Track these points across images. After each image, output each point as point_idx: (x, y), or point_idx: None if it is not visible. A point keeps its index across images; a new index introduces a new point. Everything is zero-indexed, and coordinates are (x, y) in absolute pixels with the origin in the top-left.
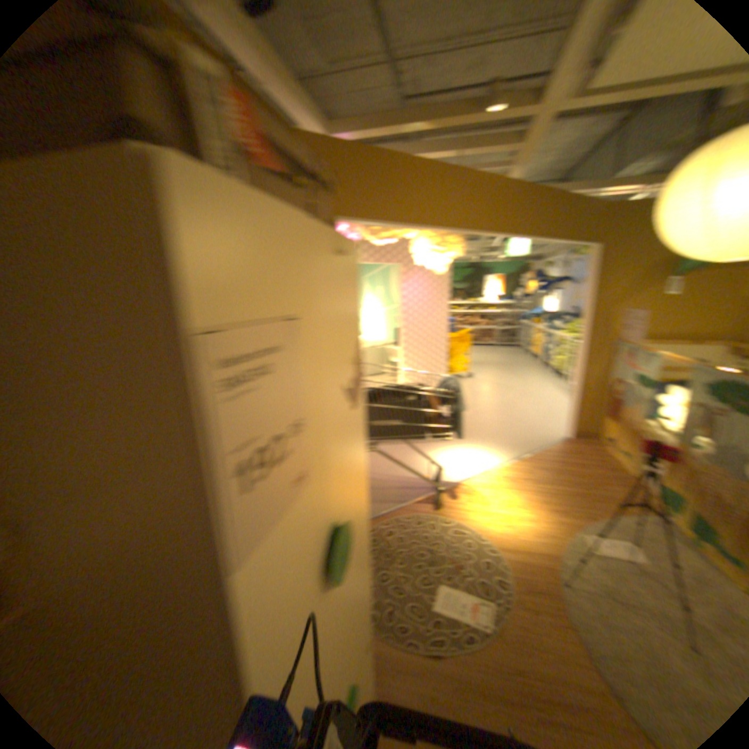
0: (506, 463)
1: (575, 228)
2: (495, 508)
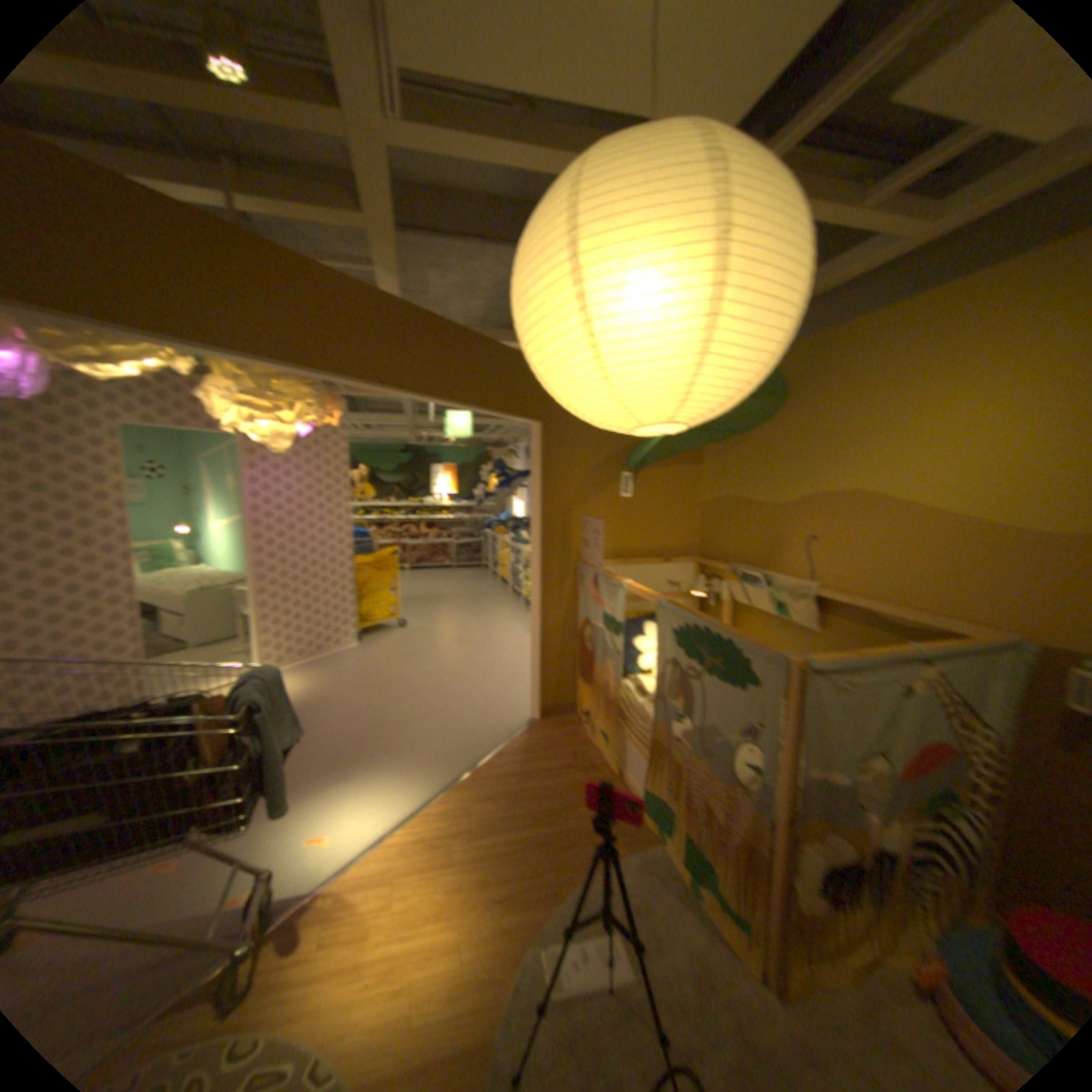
0: (424, 804)
1: (497, 395)
2: (377, 942)
